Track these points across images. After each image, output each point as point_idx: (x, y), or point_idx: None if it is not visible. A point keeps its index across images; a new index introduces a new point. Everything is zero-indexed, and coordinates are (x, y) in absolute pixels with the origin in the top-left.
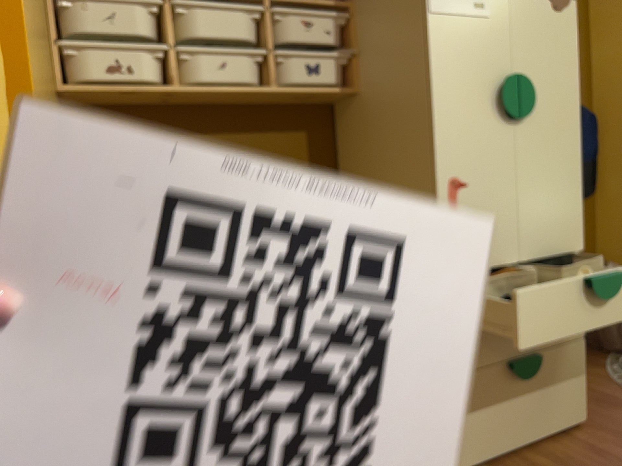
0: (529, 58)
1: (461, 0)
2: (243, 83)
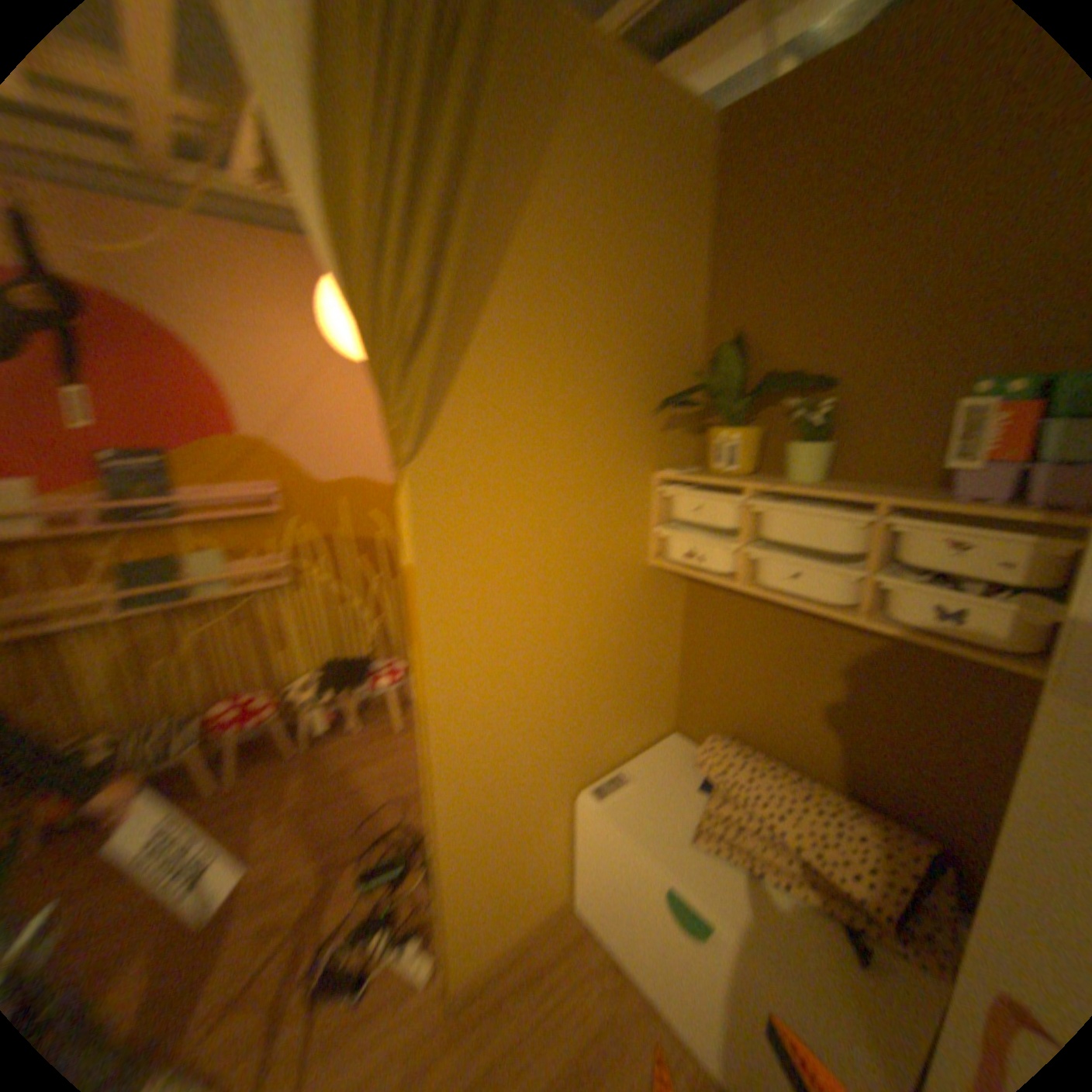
0: None
1: None
2: (816, 602)
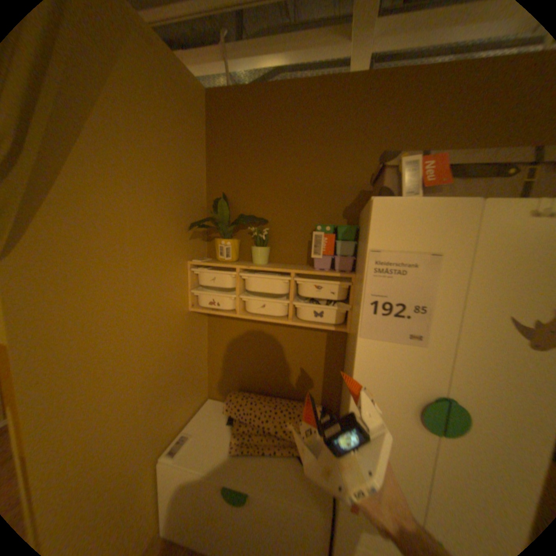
0: (475, 388)
1: (394, 331)
2: (272, 317)
